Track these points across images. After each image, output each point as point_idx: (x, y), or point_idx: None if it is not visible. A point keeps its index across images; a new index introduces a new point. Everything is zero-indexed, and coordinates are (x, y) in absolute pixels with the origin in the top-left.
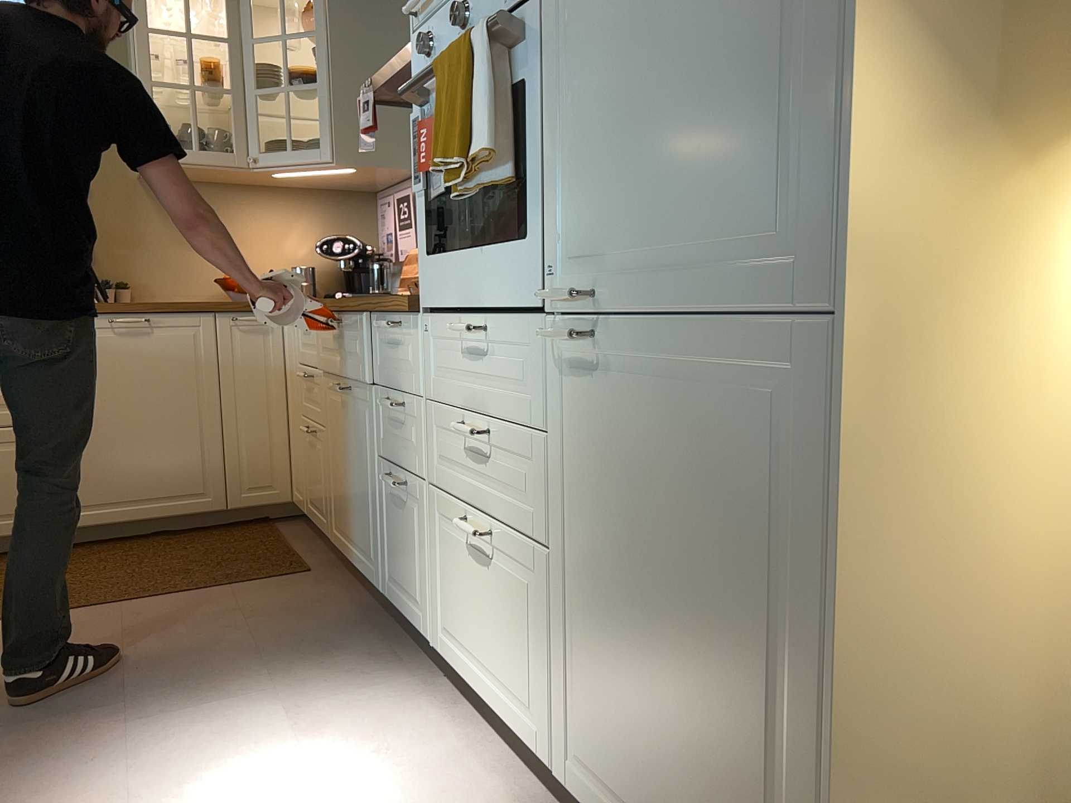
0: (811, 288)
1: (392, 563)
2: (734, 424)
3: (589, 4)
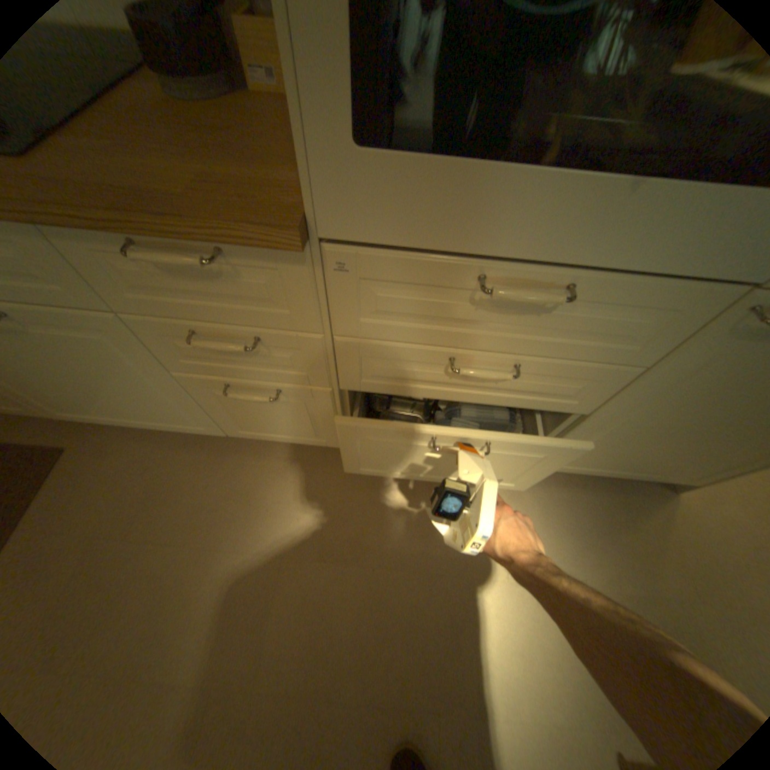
0: None
1: (246, 424)
2: None
3: None
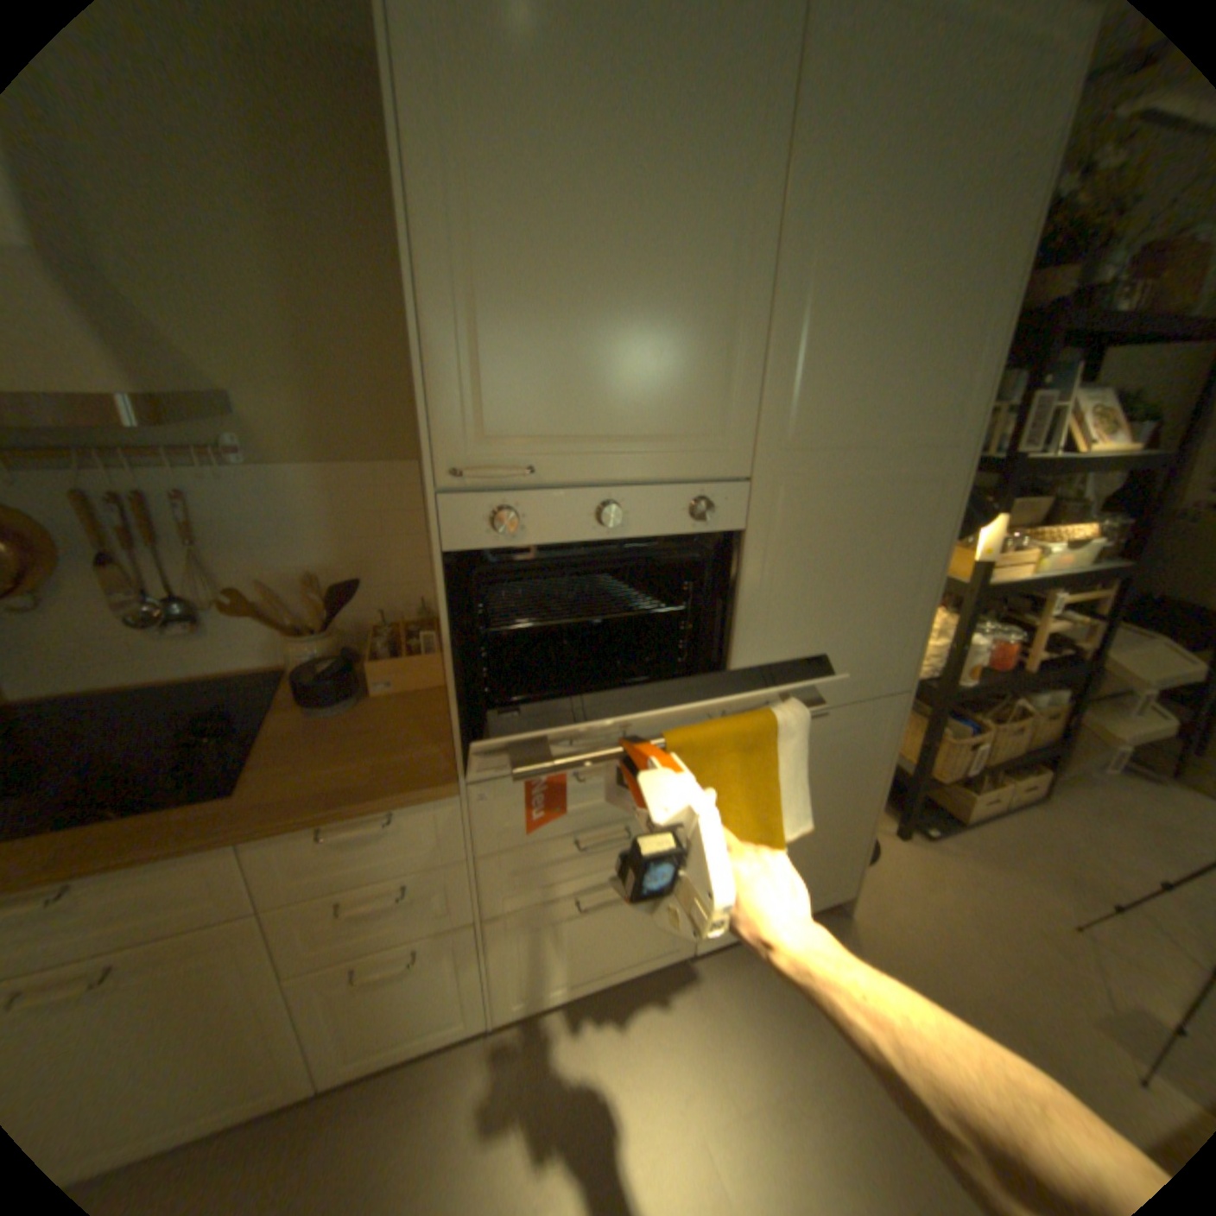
0: (896, 686)
1: (355, 1042)
2: (854, 740)
3: (792, 556)
